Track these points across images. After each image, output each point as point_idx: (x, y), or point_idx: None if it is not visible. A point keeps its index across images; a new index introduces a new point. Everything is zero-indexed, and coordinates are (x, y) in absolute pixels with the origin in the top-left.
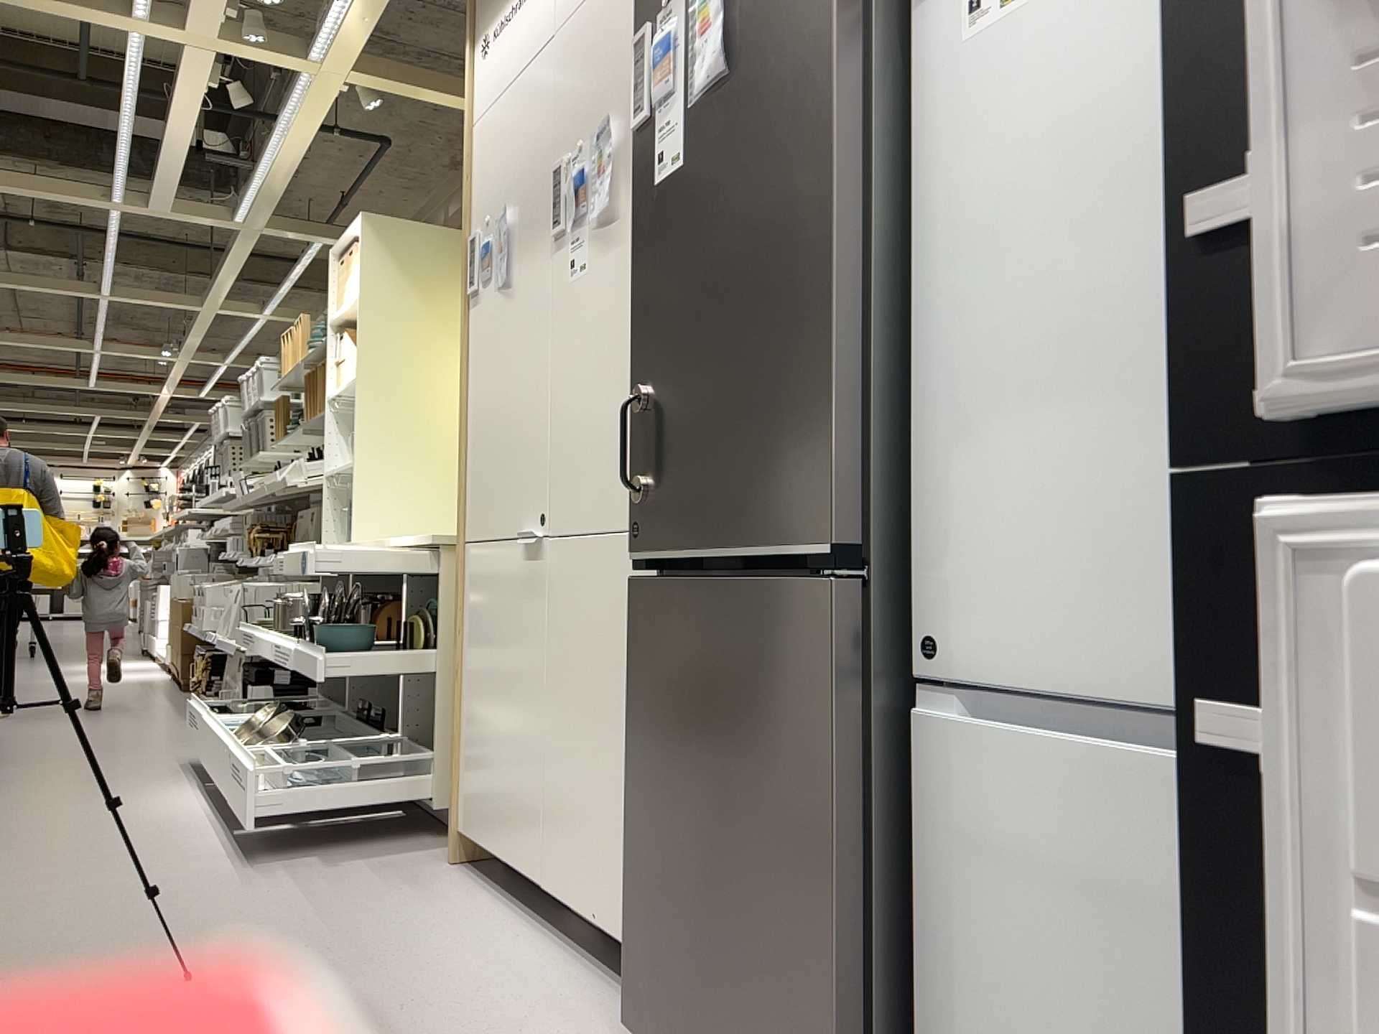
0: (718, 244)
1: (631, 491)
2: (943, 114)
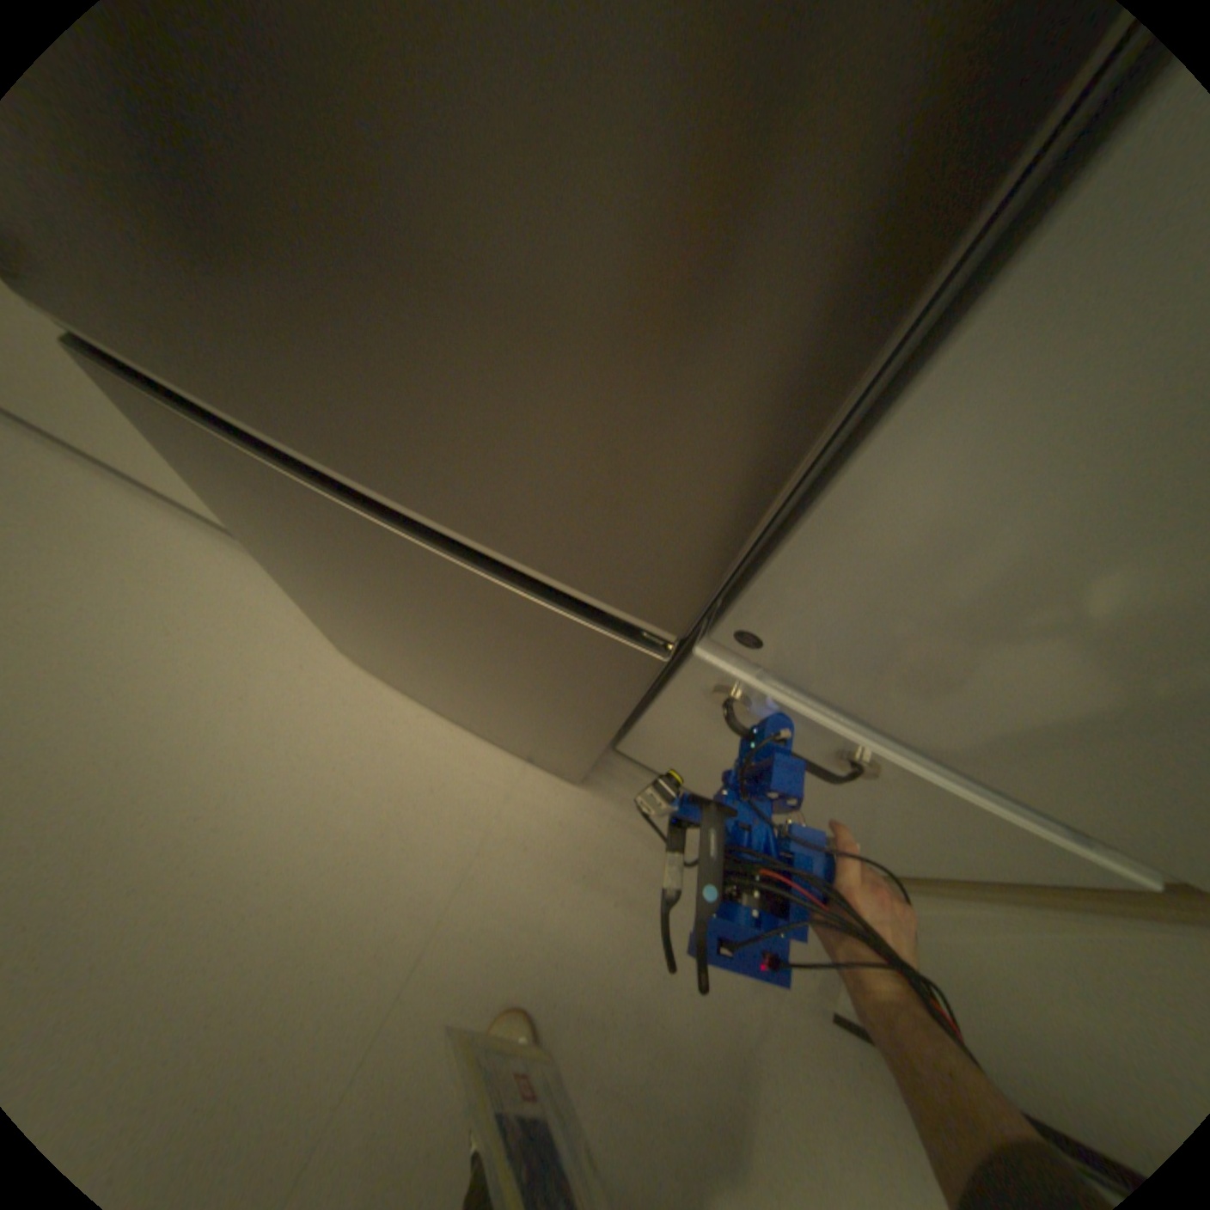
0: None
1: None
2: None
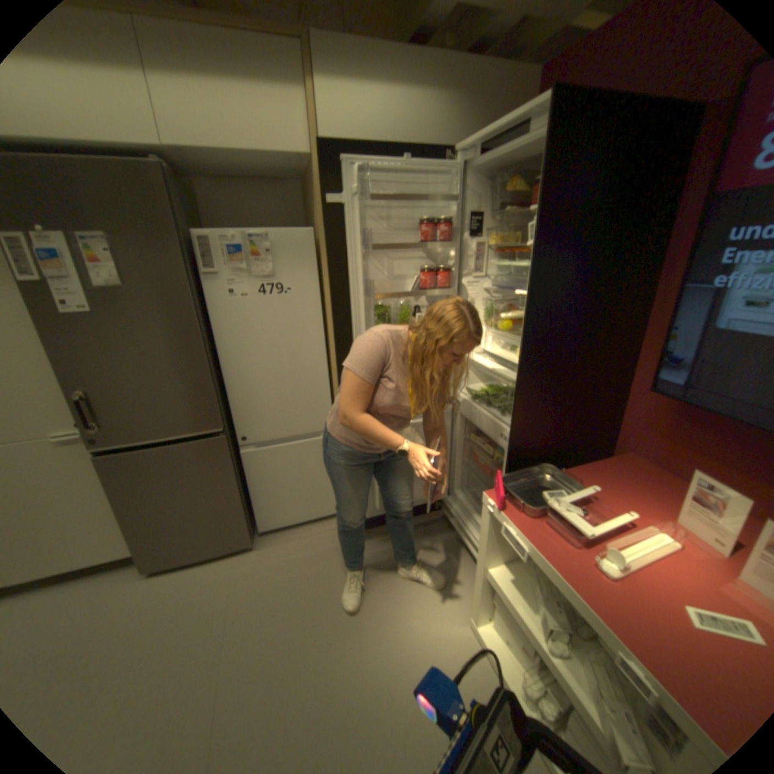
0: (132, 347)
1: (78, 428)
2: (220, 317)
